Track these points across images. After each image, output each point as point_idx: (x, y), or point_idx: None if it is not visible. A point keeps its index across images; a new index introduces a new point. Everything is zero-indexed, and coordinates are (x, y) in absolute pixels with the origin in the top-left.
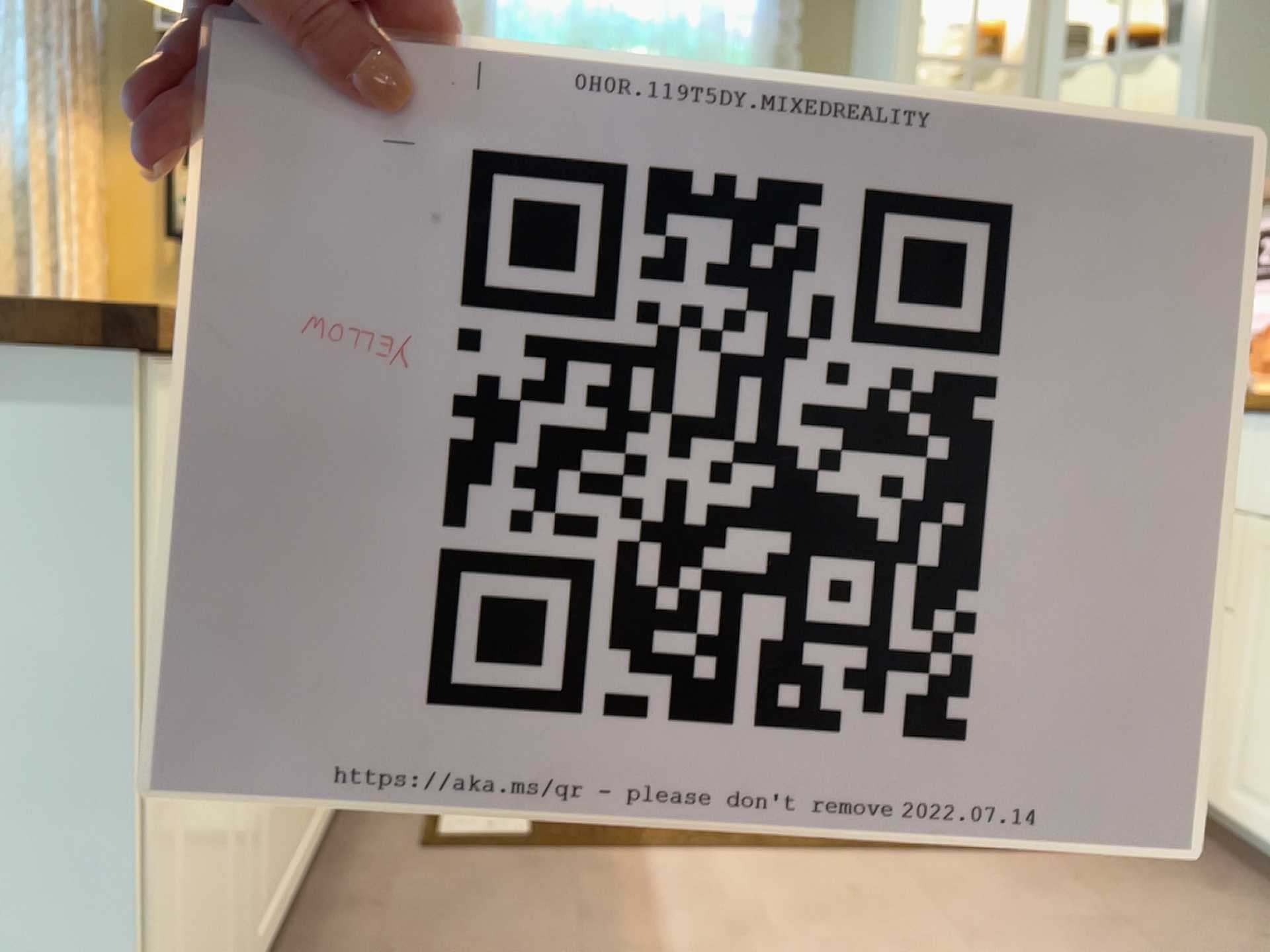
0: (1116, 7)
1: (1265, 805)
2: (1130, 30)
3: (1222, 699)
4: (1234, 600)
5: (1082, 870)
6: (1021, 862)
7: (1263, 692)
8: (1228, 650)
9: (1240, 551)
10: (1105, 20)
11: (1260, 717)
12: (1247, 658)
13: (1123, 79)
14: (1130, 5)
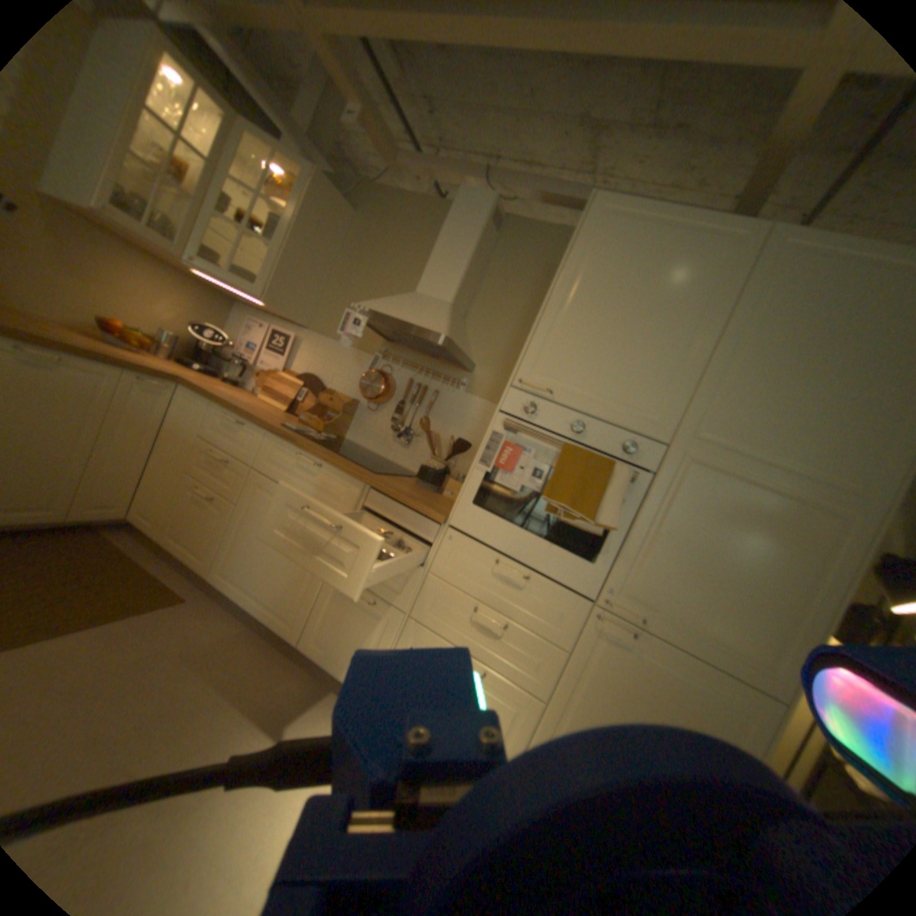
0: (237, 191)
1: (226, 581)
2: (240, 207)
3: (218, 538)
4: (233, 500)
5: (136, 625)
6: (102, 630)
7: (236, 538)
8: (225, 519)
9: (241, 481)
10: (230, 193)
11: (233, 548)
12: (233, 524)
13: (231, 227)
14: (243, 194)
